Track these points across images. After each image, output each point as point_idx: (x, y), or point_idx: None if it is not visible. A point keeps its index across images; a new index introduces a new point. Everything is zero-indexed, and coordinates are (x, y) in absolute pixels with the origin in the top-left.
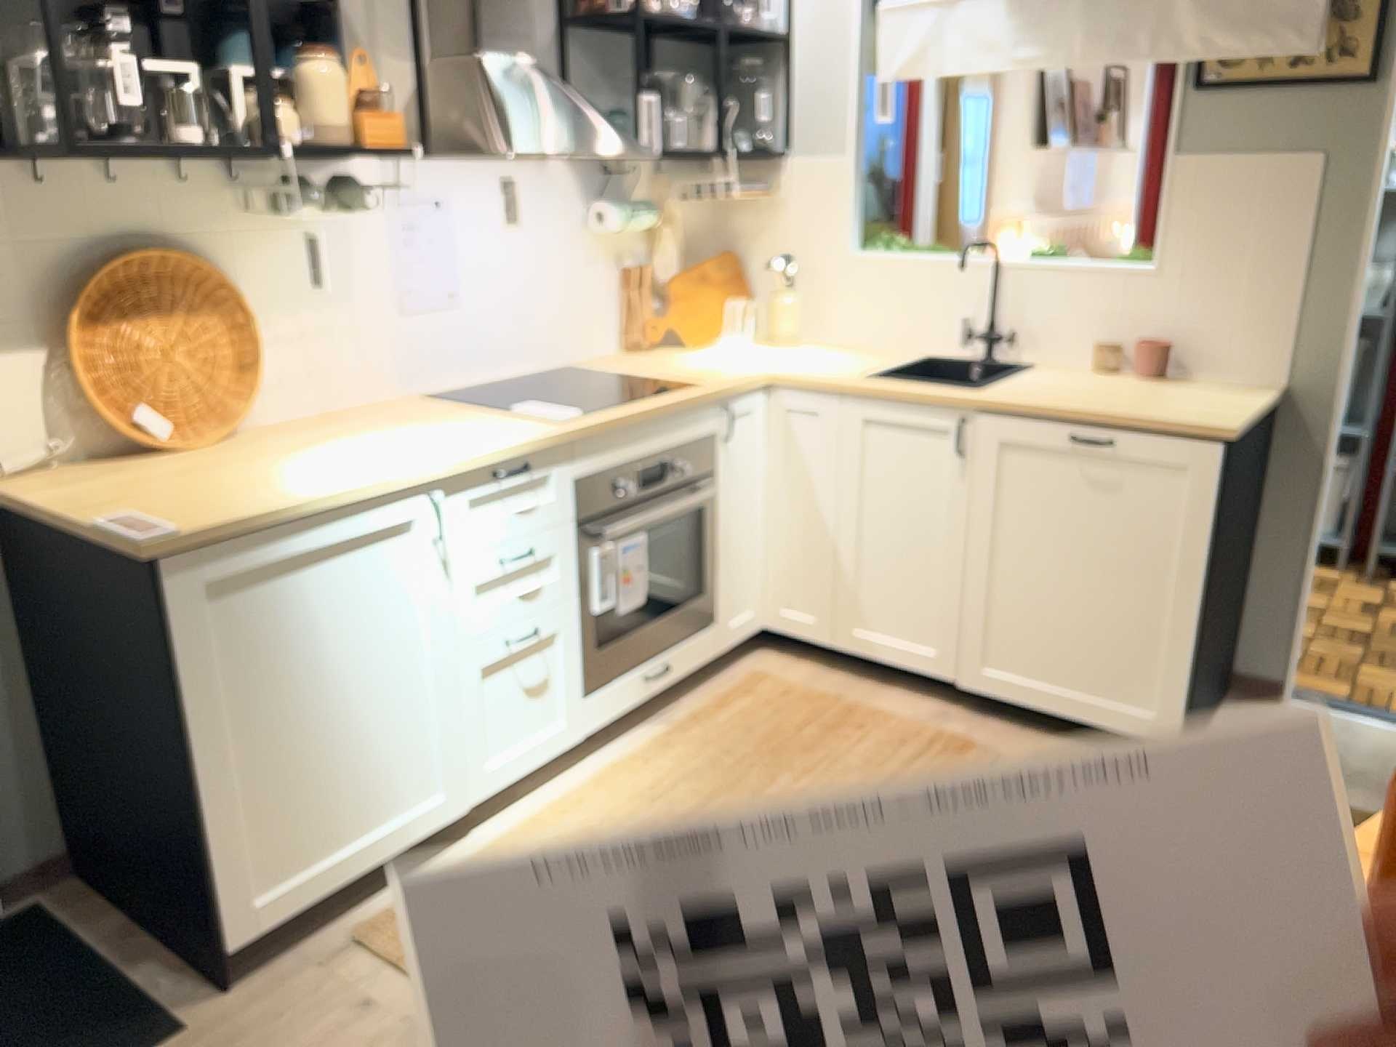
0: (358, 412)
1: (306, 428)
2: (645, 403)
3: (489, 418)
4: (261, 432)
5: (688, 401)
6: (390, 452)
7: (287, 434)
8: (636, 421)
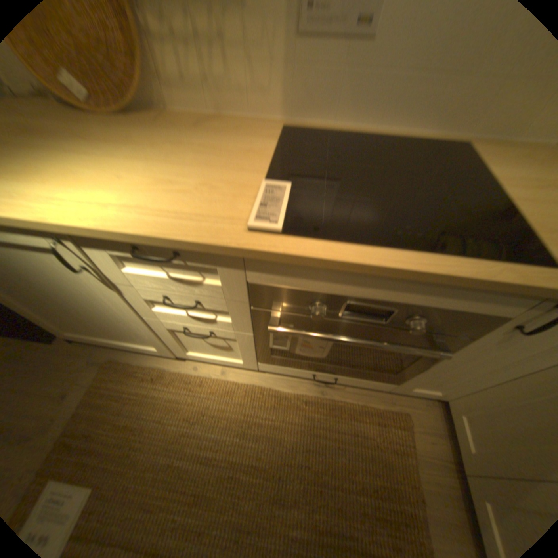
0: (225, 117)
1: (169, 116)
2: (401, 250)
3: (242, 173)
4: (147, 109)
5: (478, 281)
6: (89, 172)
7: (146, 117)
8: (361, 267)
